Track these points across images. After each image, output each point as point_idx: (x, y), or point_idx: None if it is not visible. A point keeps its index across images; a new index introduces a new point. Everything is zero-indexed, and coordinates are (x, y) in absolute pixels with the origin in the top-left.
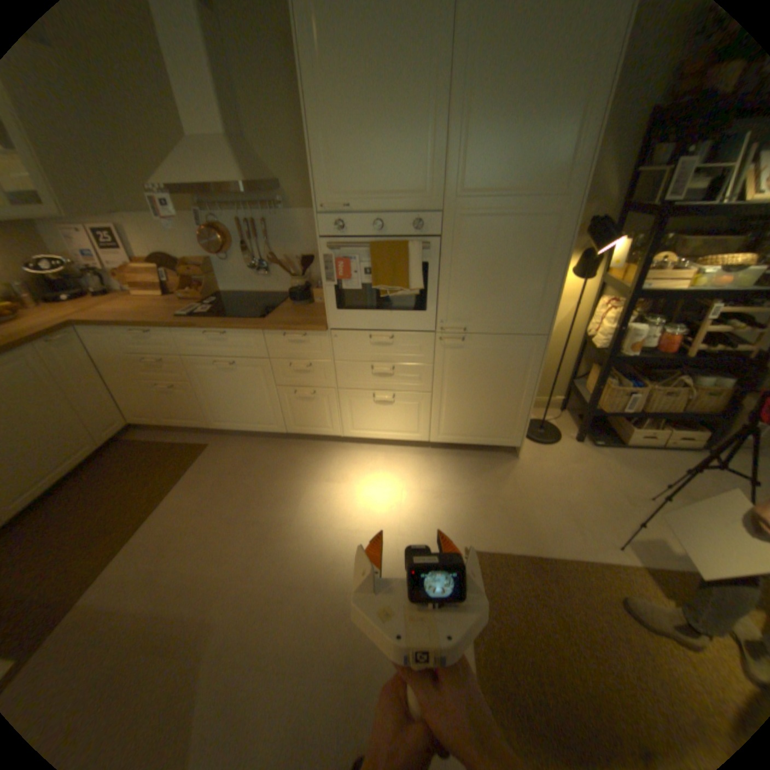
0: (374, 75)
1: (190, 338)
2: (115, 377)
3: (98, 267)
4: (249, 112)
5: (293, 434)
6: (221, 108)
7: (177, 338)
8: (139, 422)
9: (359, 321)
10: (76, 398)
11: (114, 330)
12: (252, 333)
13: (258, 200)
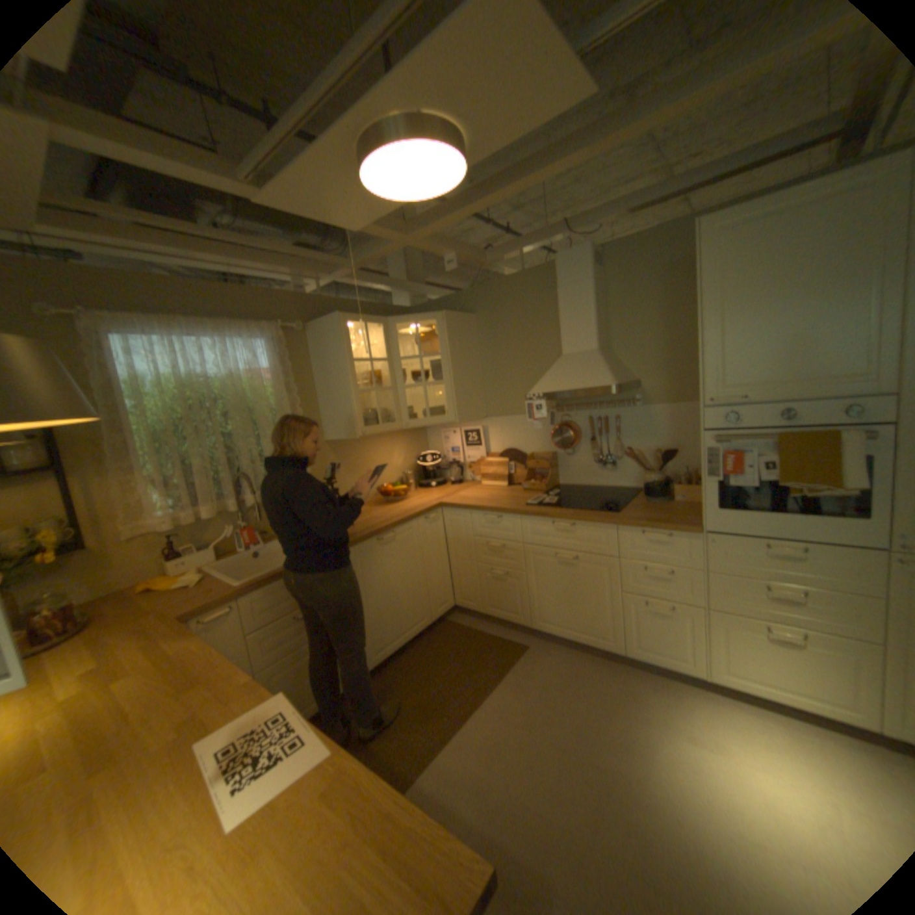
0: (790, 276)
1: (538, 527)
2: (460, 556)
3: (460, 460)
4: (619, 328)
5: (635, 660)
6: (598, 330)
7: (525, 526)
8: (466, 606)
9: (752, 524)
10: (430, 571)
11: (472, 514)
12: (605, 528)
13: (615, 399)
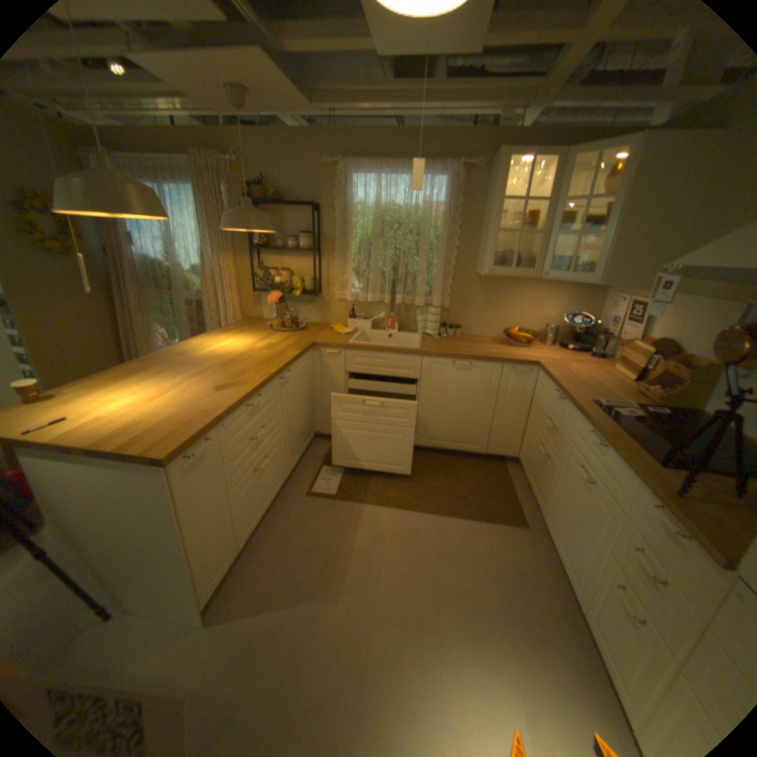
0: None
1: (583, 428)
2: (533, 419)
3: (620, 334)
4: None
5: (589, 628)
6: None
7: (576, 420)
8: (522, 463)
9: None
10: (501, 414)
11: (552, 384)
12: (631, 472)
13: None
